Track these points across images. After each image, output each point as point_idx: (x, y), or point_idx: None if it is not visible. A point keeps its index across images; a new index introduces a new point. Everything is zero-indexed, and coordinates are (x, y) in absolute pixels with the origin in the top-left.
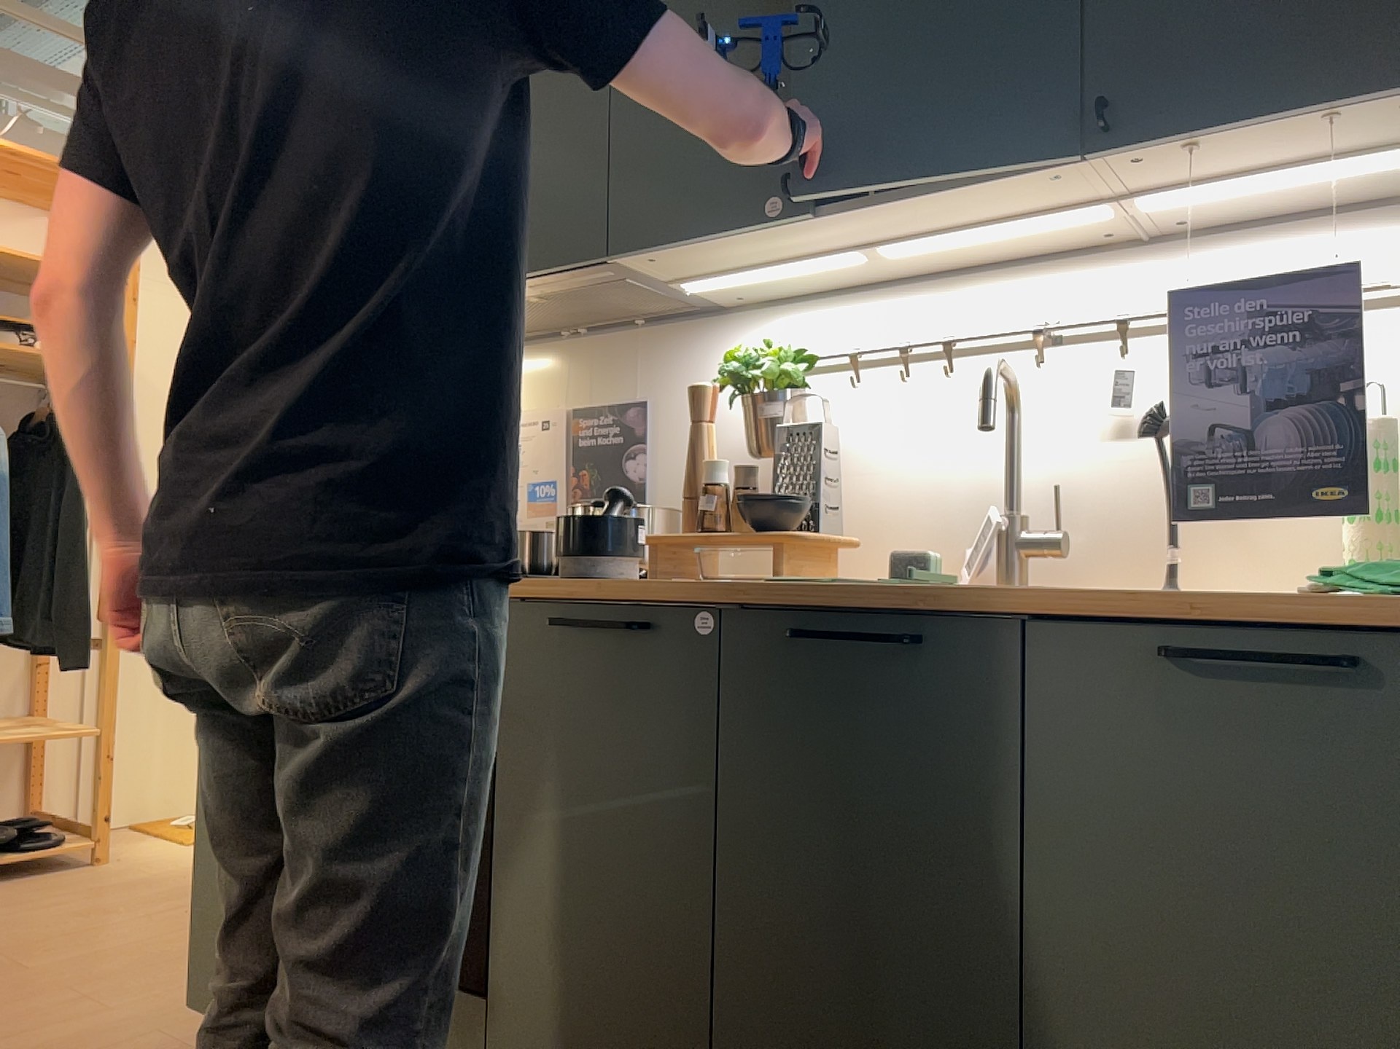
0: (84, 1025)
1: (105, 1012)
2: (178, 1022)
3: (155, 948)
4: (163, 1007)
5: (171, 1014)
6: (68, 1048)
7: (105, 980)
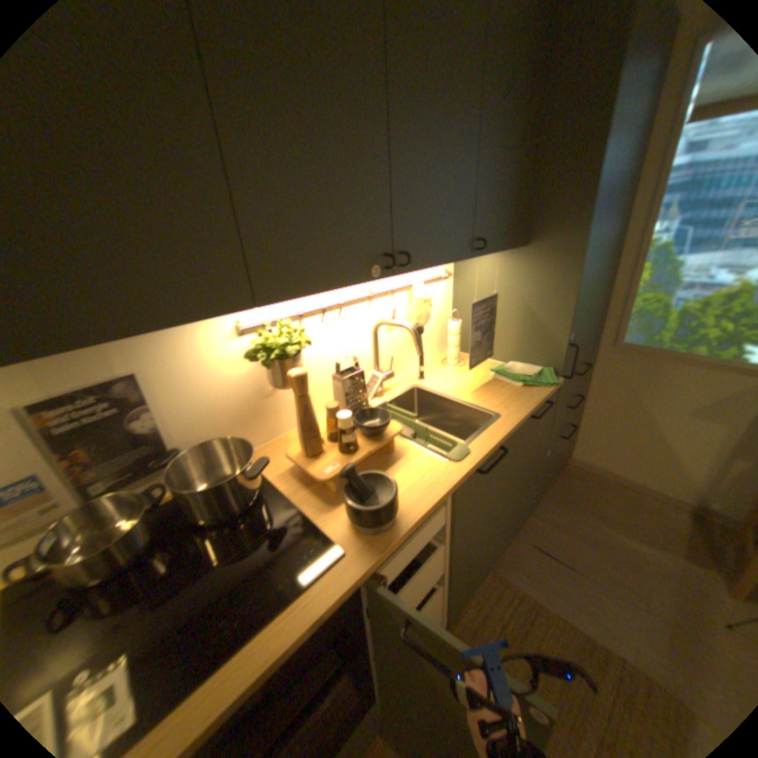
0: None
1: None
2: None
3: None
4: None
5: None
6: None
7: None
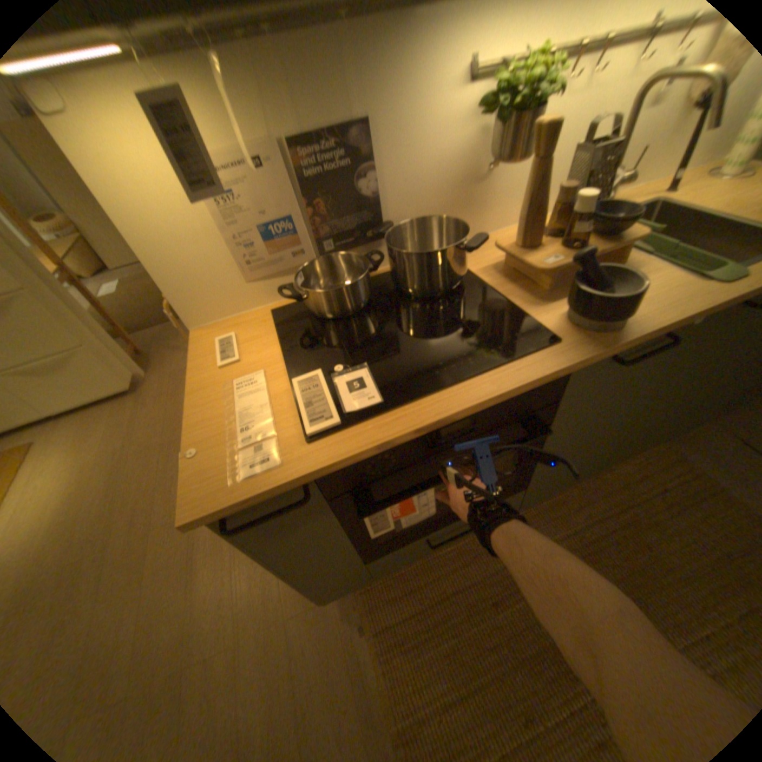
0: (246, 663)
1: (234, 648)
2: (277, 607)
3: (157, 604)
4: (251, 612)
5: (264, 609)
6: (273, 676)
7: (184, 643)
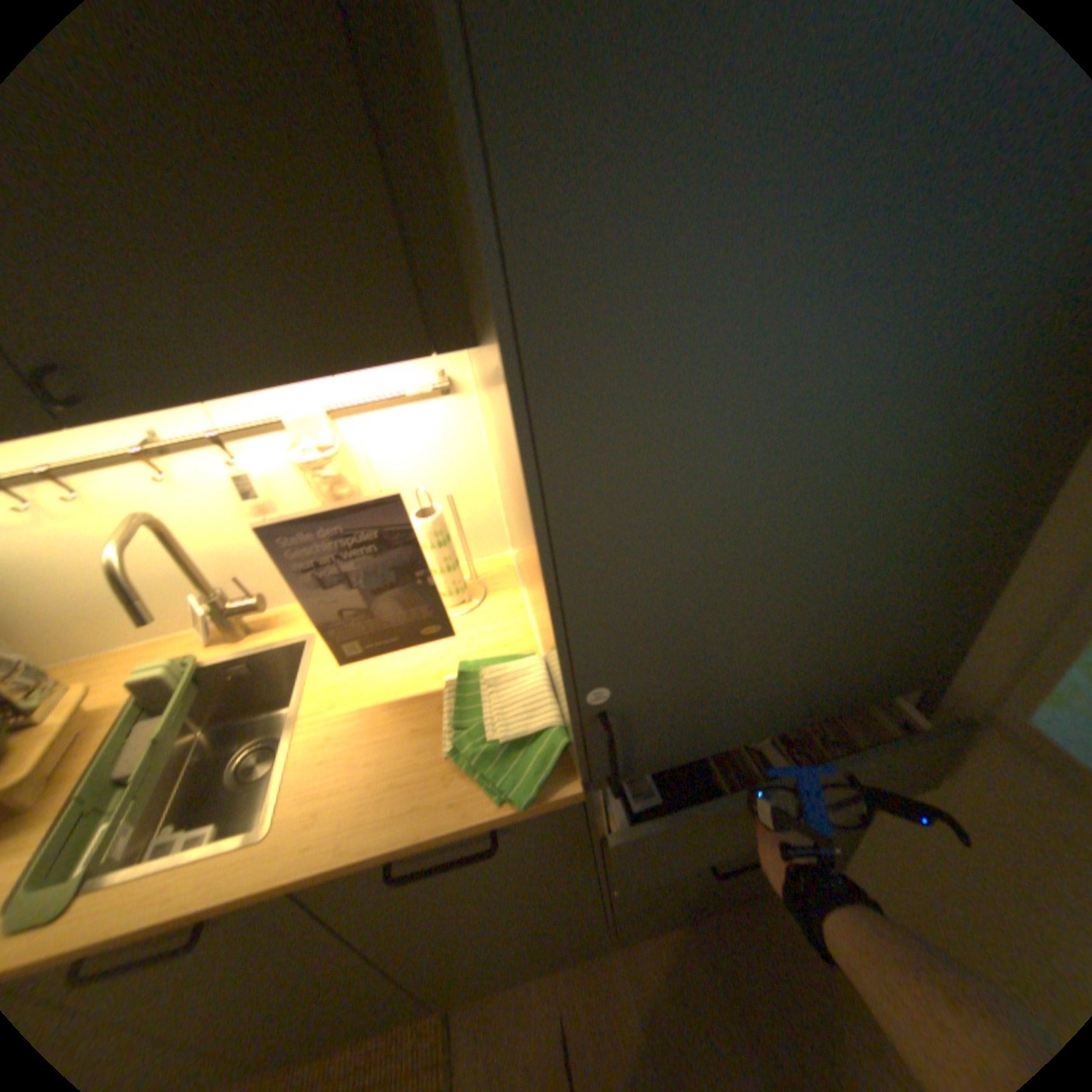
0: None
1: None
2: None
3: None
4: None
5: None
6: None
7: None
